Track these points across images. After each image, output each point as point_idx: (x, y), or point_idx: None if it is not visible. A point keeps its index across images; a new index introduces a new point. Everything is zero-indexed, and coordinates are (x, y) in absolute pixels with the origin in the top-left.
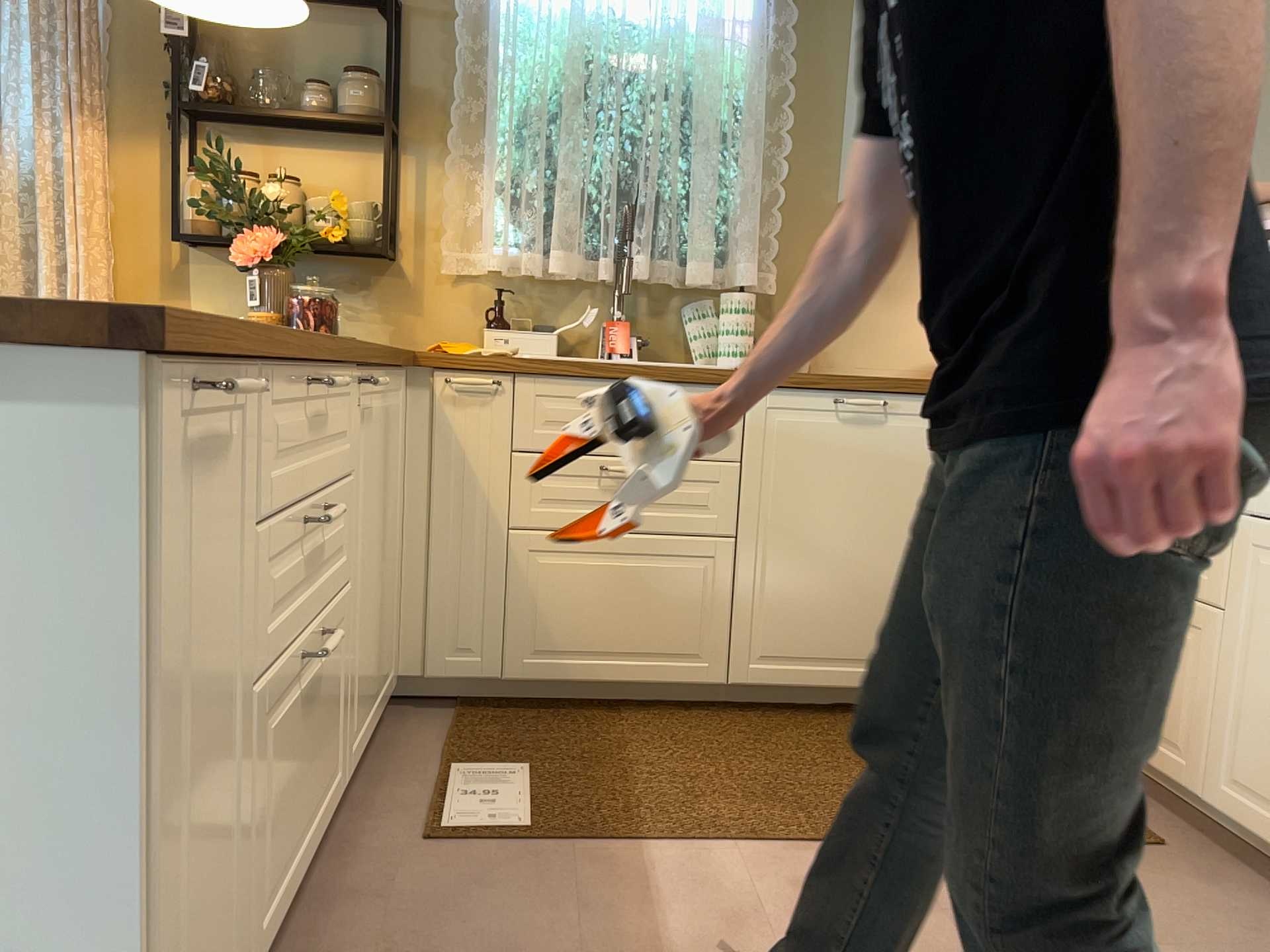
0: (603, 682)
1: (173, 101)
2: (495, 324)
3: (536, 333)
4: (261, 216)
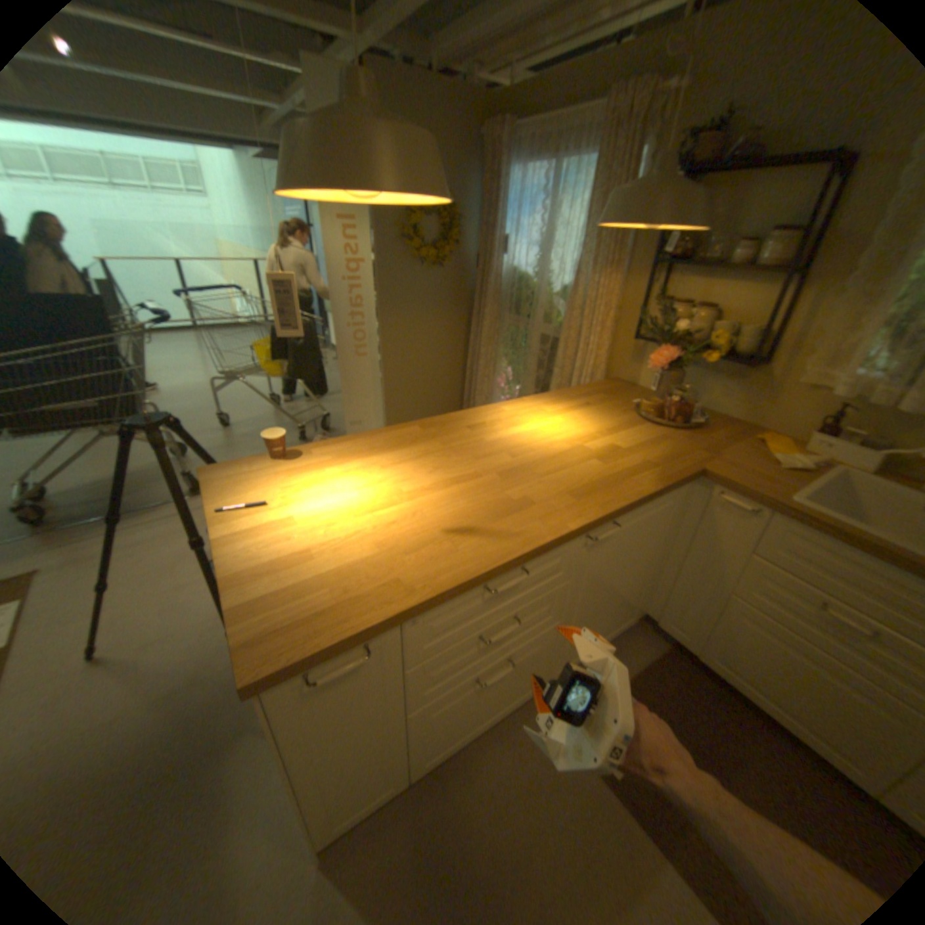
0: (766, 712)
1: (659, 248)
2: (833, 424)
3: (861, 448)
4: (670, 337)
